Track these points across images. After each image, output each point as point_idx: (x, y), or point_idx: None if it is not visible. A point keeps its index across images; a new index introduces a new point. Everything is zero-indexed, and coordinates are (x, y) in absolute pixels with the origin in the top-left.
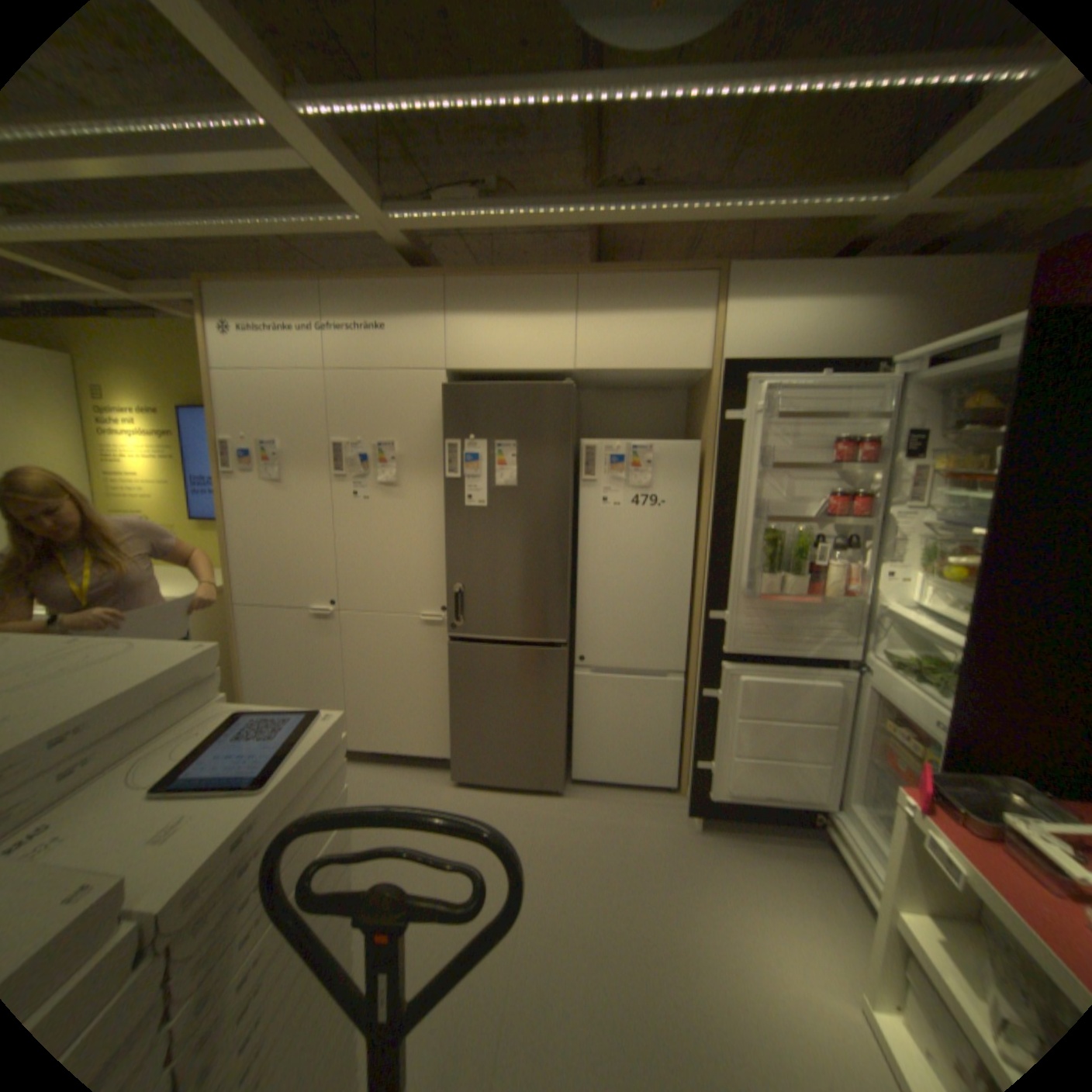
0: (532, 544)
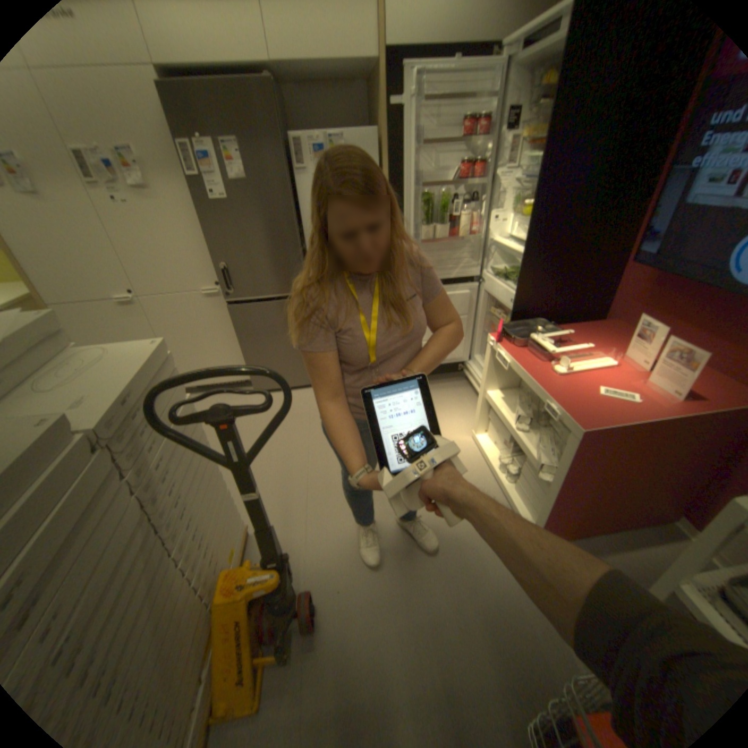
0: (269, 225)
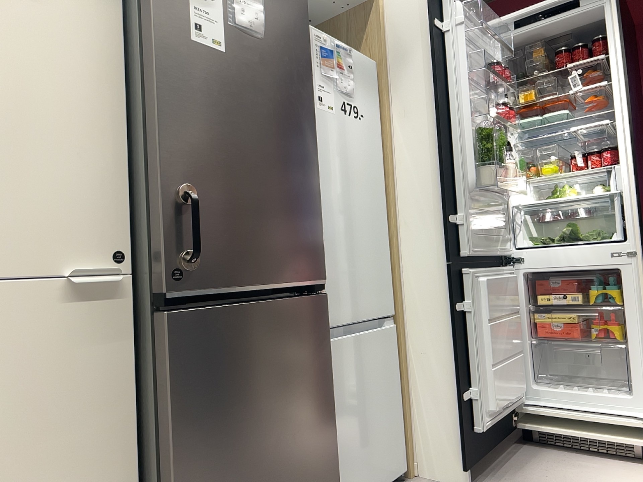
0: (282, 129)
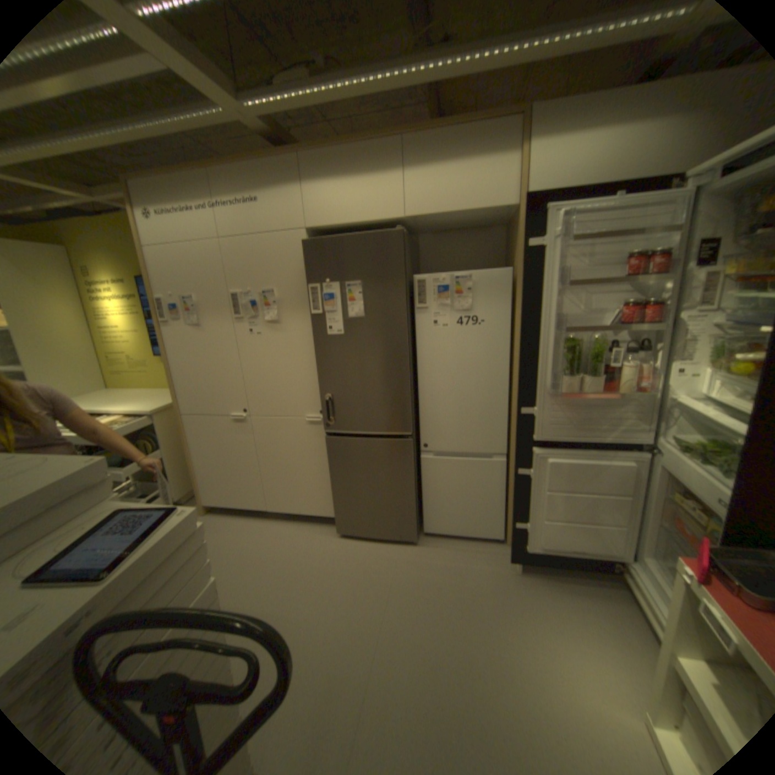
0: (380, 361)
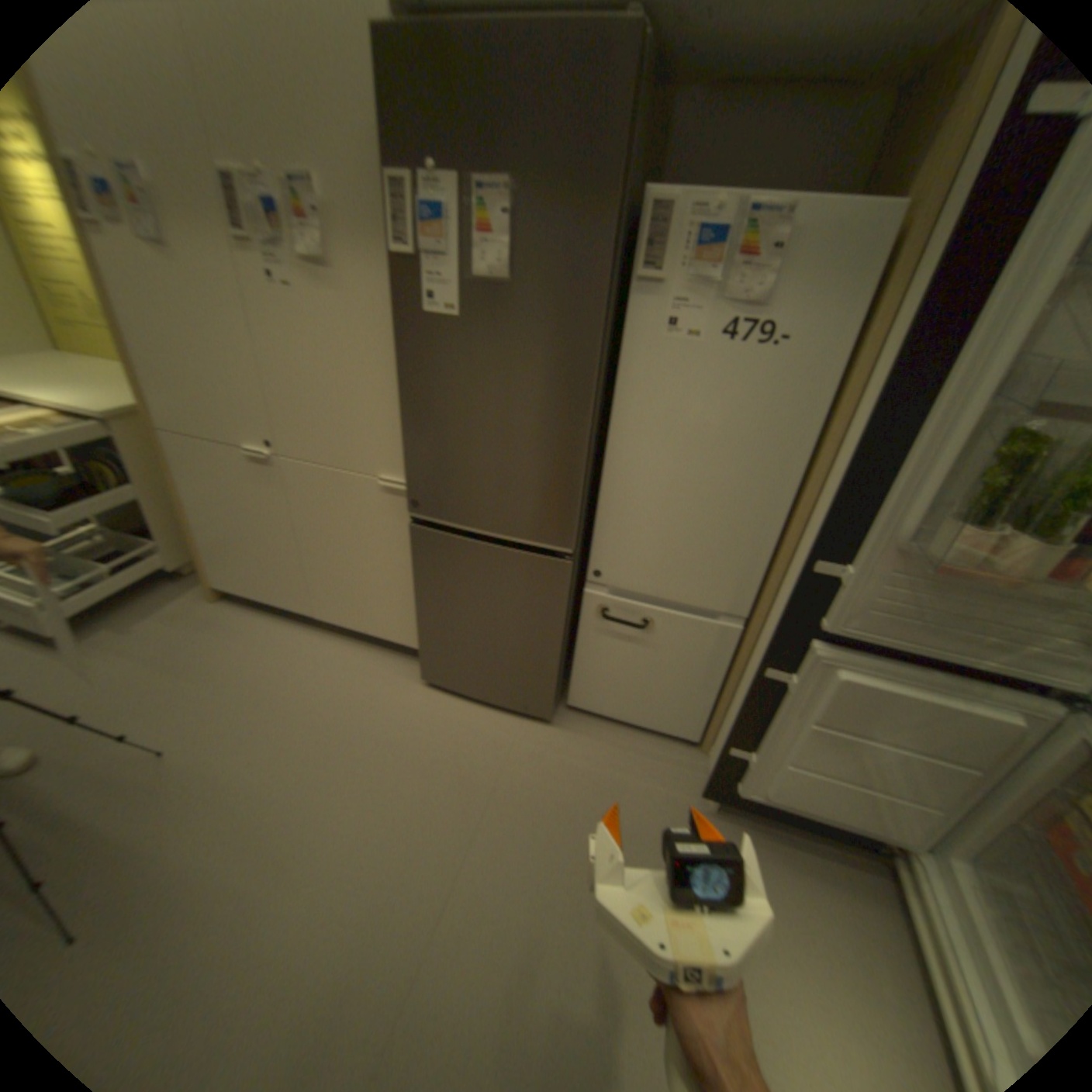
0: (530, 392)
